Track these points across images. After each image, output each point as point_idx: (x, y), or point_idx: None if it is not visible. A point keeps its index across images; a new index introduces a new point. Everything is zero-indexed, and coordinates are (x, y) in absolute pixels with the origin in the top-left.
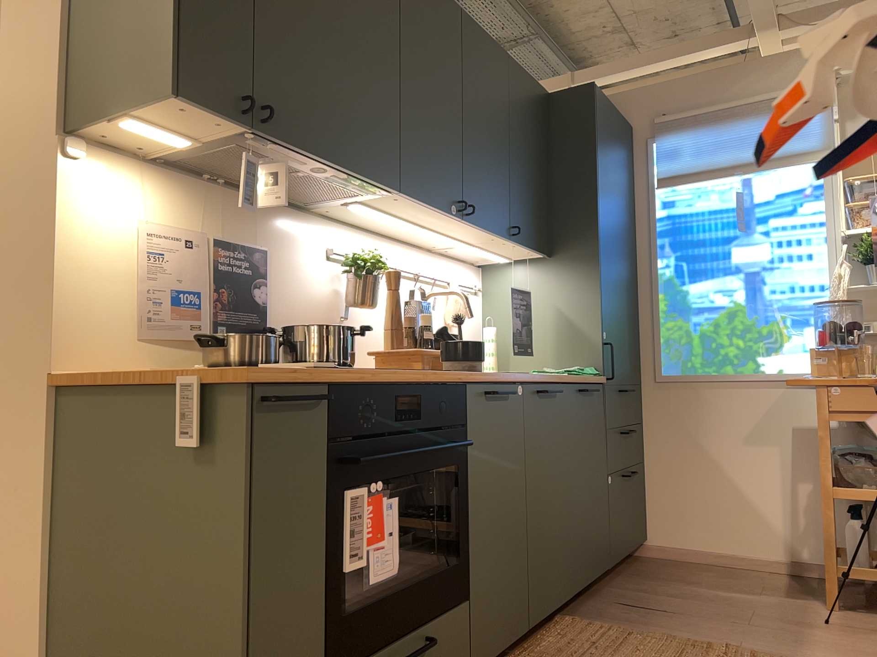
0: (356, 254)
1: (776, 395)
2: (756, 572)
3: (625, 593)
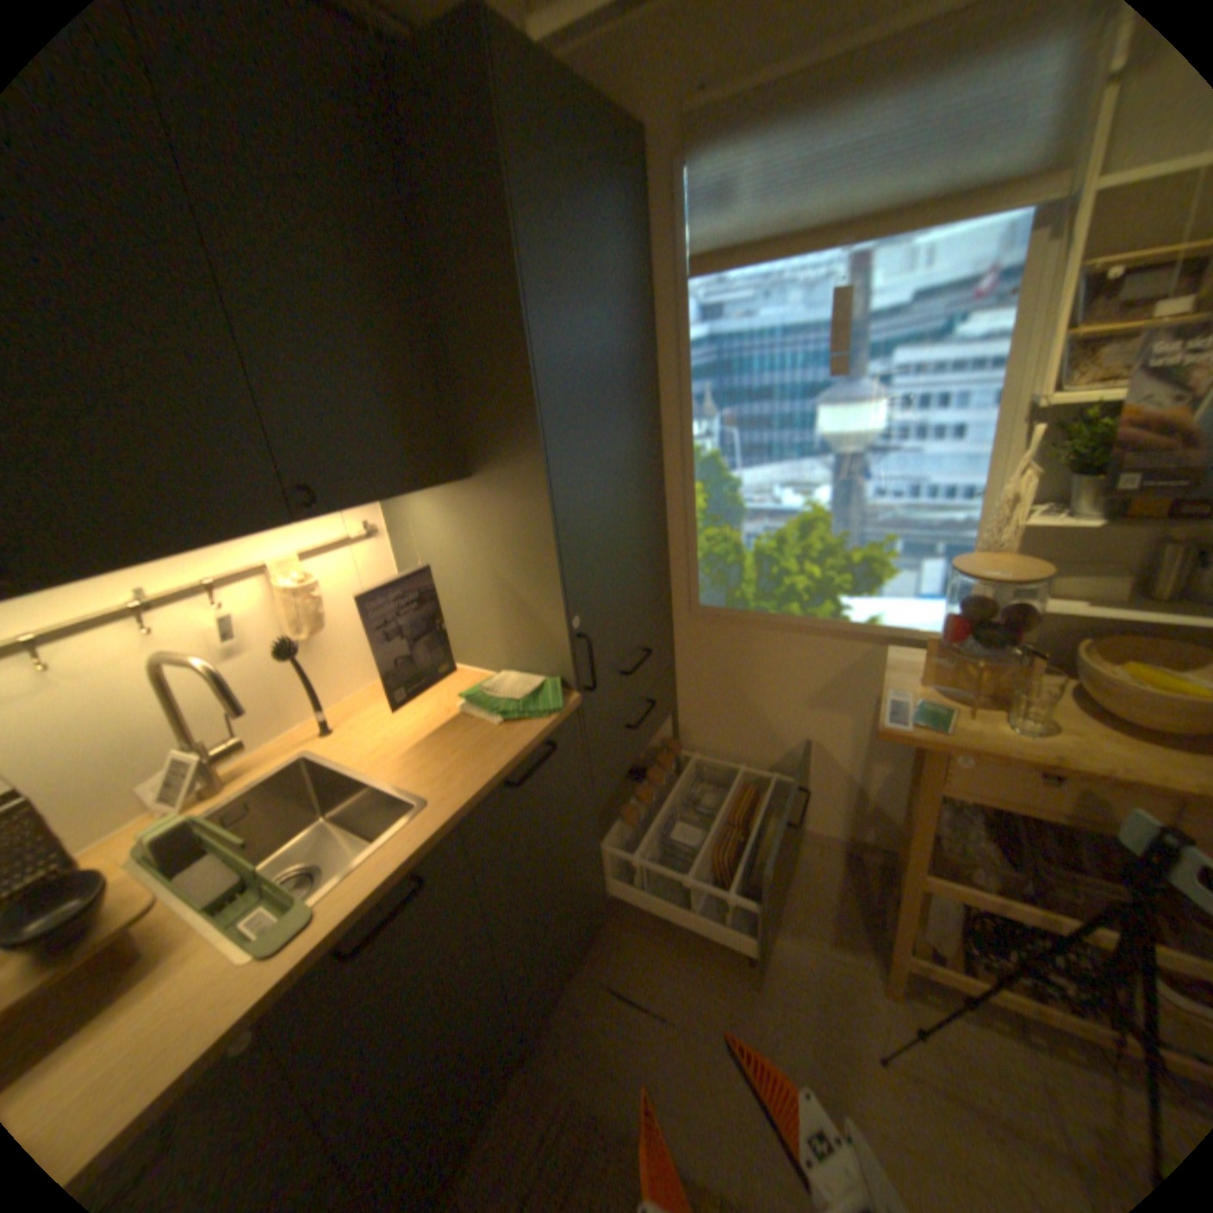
0: None
1: (861, 653)
2: (804, 850)
3: (623, 946)
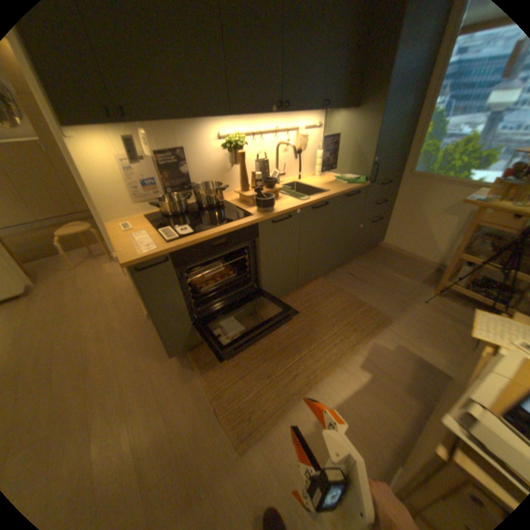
0: (229, 138)
1: (471, 193)
2: (421, 265)
3: (354, 268)
